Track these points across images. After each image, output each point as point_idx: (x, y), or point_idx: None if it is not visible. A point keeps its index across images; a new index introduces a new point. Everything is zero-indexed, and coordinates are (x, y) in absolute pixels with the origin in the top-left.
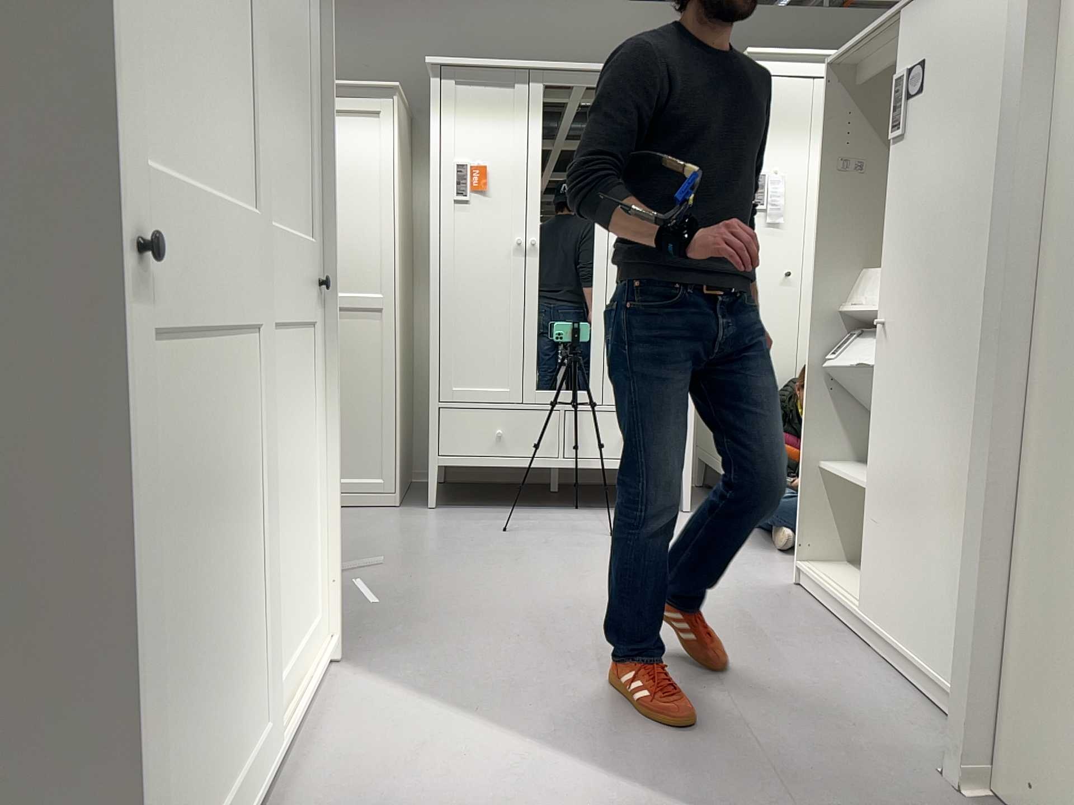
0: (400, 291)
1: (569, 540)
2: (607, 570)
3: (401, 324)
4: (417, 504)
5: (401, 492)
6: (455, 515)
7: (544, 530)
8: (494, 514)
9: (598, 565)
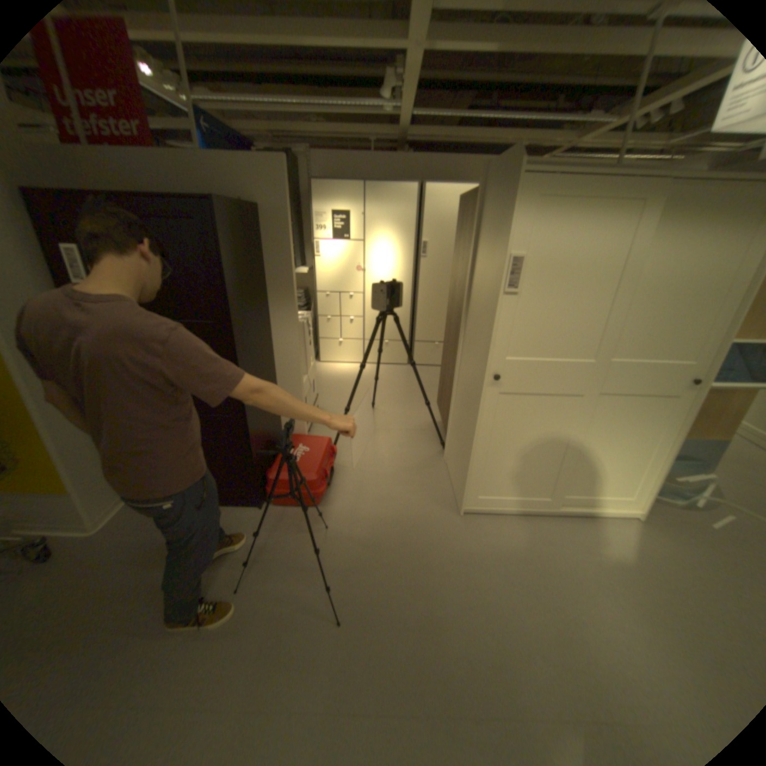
0: None
1: None
2: None
3: None
4: None
5: None
6: None
7: None
8: None
9: None
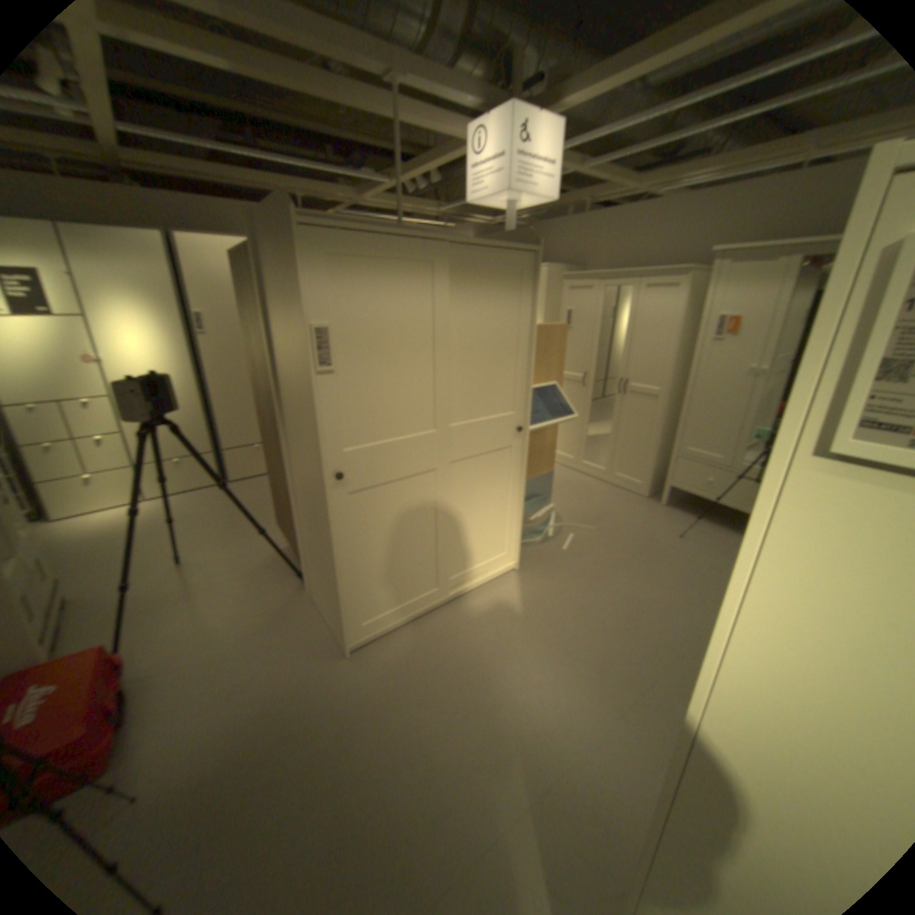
0: (673, 388)
1: (712, 561)
2: (703, 591)
3: (671, 406)
4: (660, 501)
5: (653, 492)
6: (670, 516)
7: (707, 547)
8: (694, 524)
9: (704, 585)
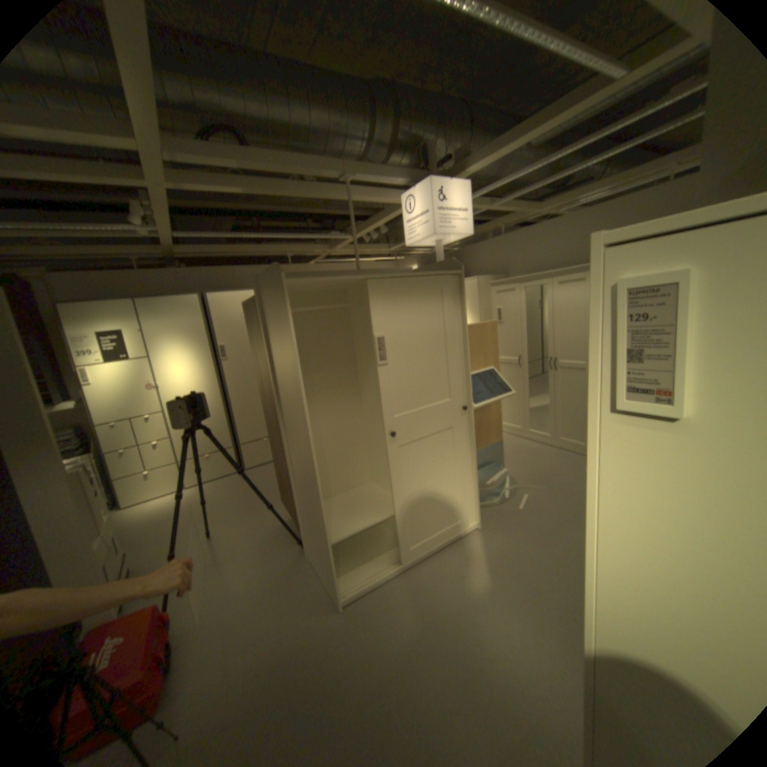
0: None
1: None
2: None
3: None
4: None
5: None
6: None
7: None
8: None
9: None
